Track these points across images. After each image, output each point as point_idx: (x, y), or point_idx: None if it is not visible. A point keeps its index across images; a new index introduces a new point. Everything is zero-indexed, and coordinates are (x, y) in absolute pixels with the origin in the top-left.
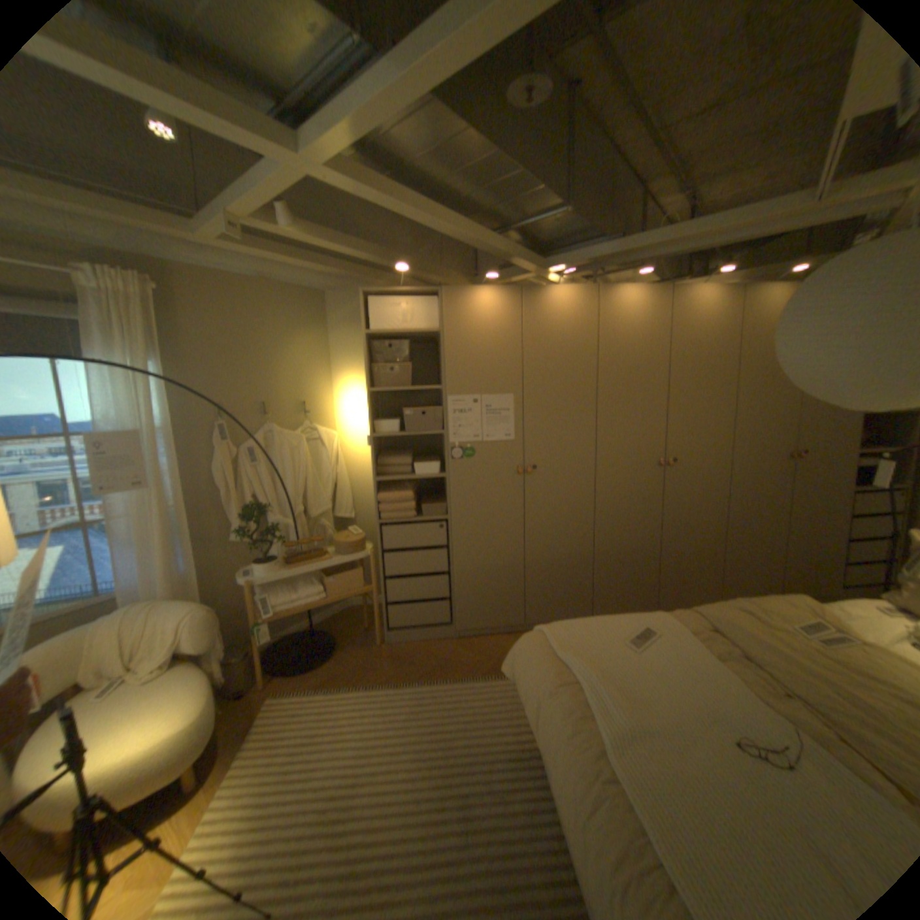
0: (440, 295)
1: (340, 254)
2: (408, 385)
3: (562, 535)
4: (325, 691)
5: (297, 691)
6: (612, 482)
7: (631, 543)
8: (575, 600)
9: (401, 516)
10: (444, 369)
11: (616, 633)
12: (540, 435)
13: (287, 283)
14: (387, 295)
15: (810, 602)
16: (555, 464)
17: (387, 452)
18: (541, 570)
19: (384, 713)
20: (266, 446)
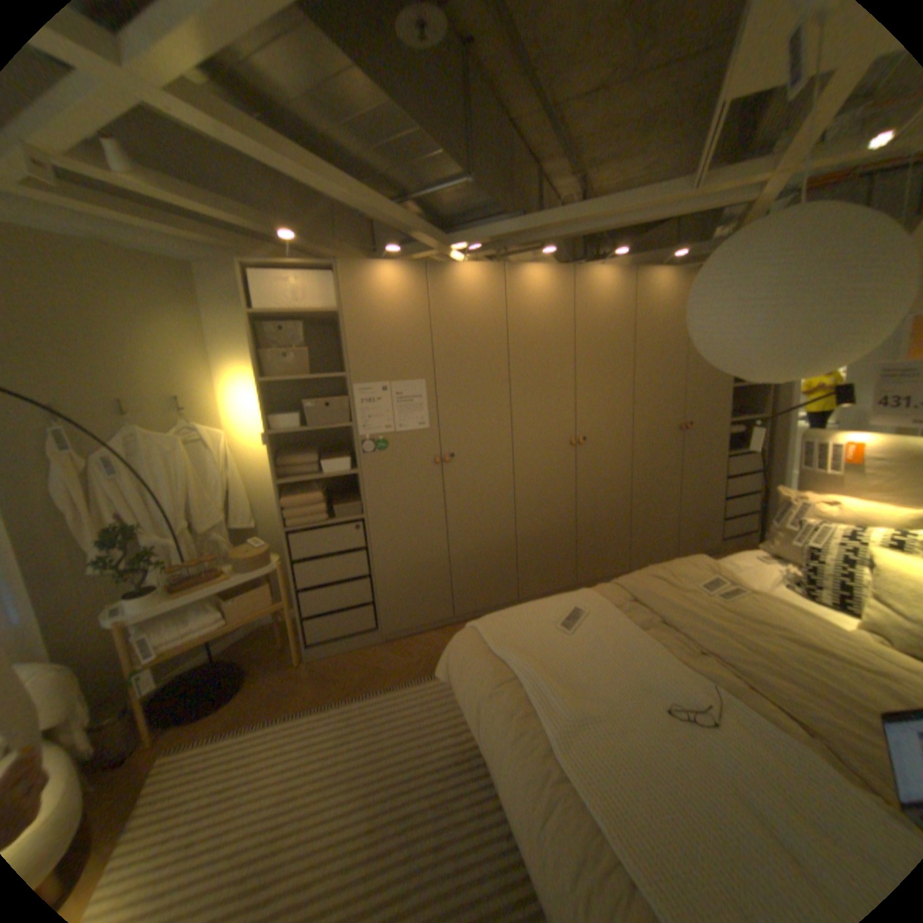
0: (335, 270)
1: (206, 218)
2: (306, 373)
3: (484, 522)
4: (234, 732)
5: (197, 739)
6: (528, 465)
7: (549, 523)
8: (501, 585)
9: (310, 522)
10: (346, 355)
11: (546, 617)
12: (456, 422)
13: (137, 251)
14: (271, 269)
15: (707, 560)
16: (472, 451)
17: (287, 450)
18: (466, 560)
19: (308, 743)
20: (128, 454)
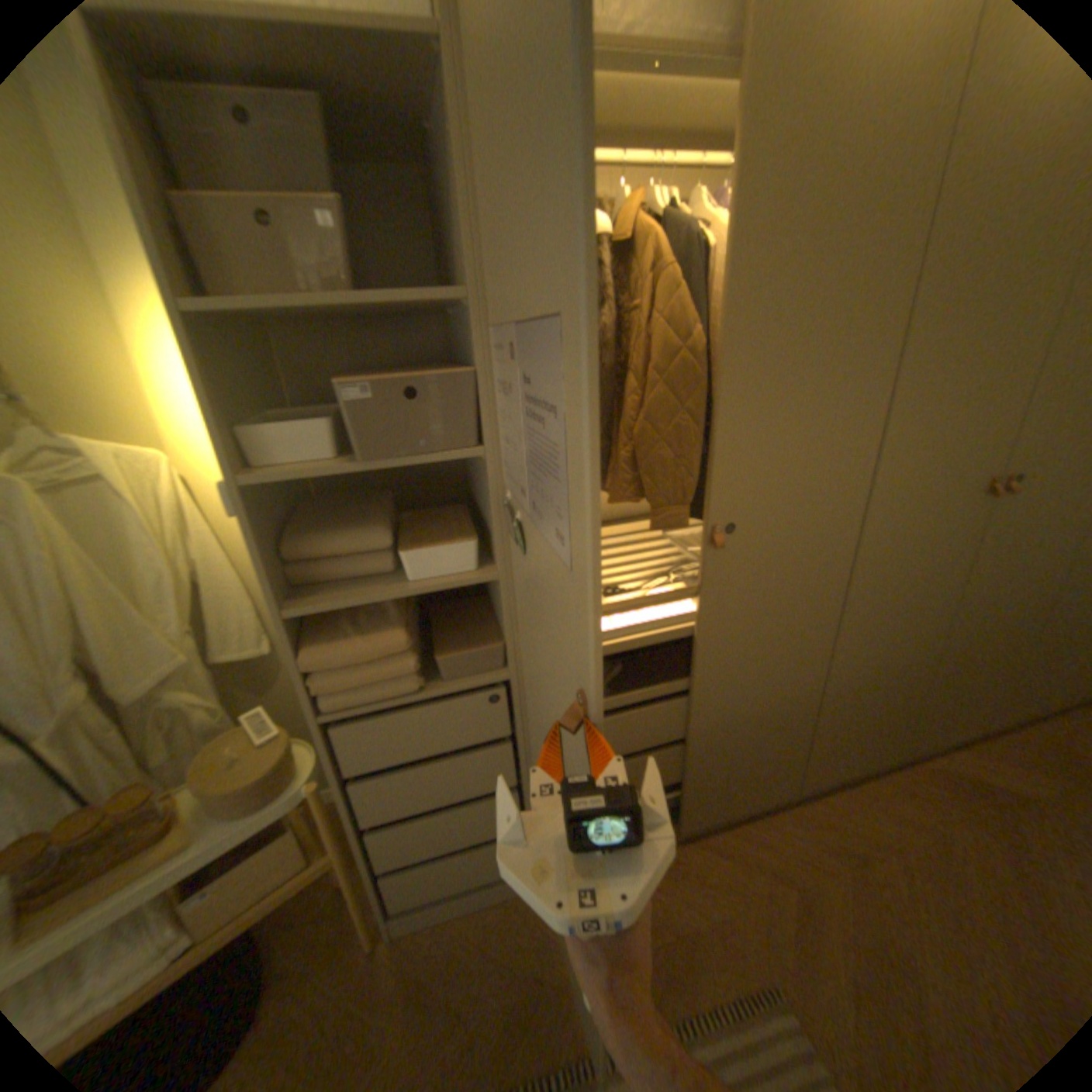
0: None
1: None
2: (343, 284)
3: (770, 666)
4: None
5: None
6: (889, 543)
7: (893, 658)
8: (775, 775)
9: (380, 695)
10: (469, 216)
11: None
12: (755, 441)
13: None
14: None
15: None
16: (779, 514)
17: (315, 506)
18: (719, 740)
19: None
20: None
